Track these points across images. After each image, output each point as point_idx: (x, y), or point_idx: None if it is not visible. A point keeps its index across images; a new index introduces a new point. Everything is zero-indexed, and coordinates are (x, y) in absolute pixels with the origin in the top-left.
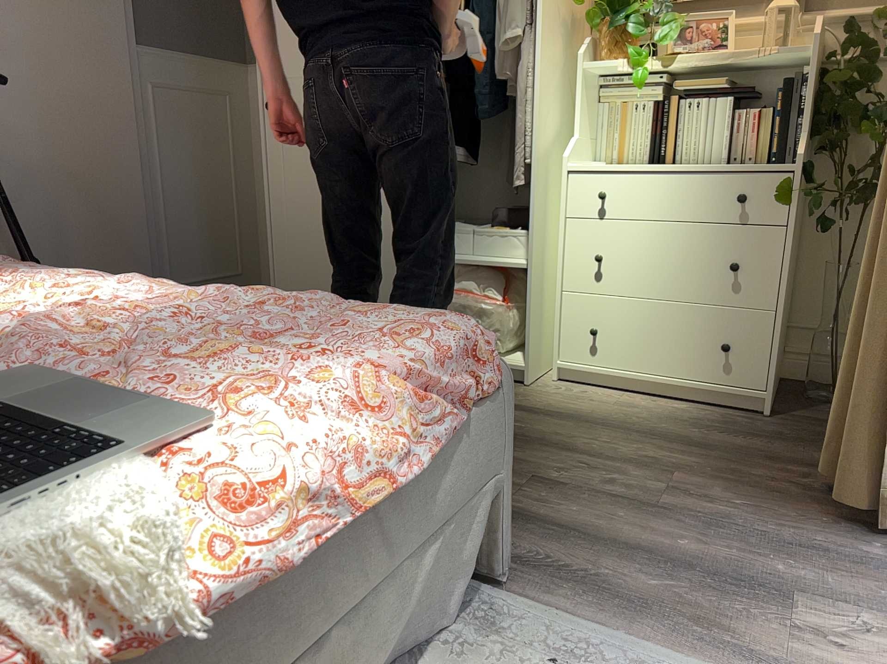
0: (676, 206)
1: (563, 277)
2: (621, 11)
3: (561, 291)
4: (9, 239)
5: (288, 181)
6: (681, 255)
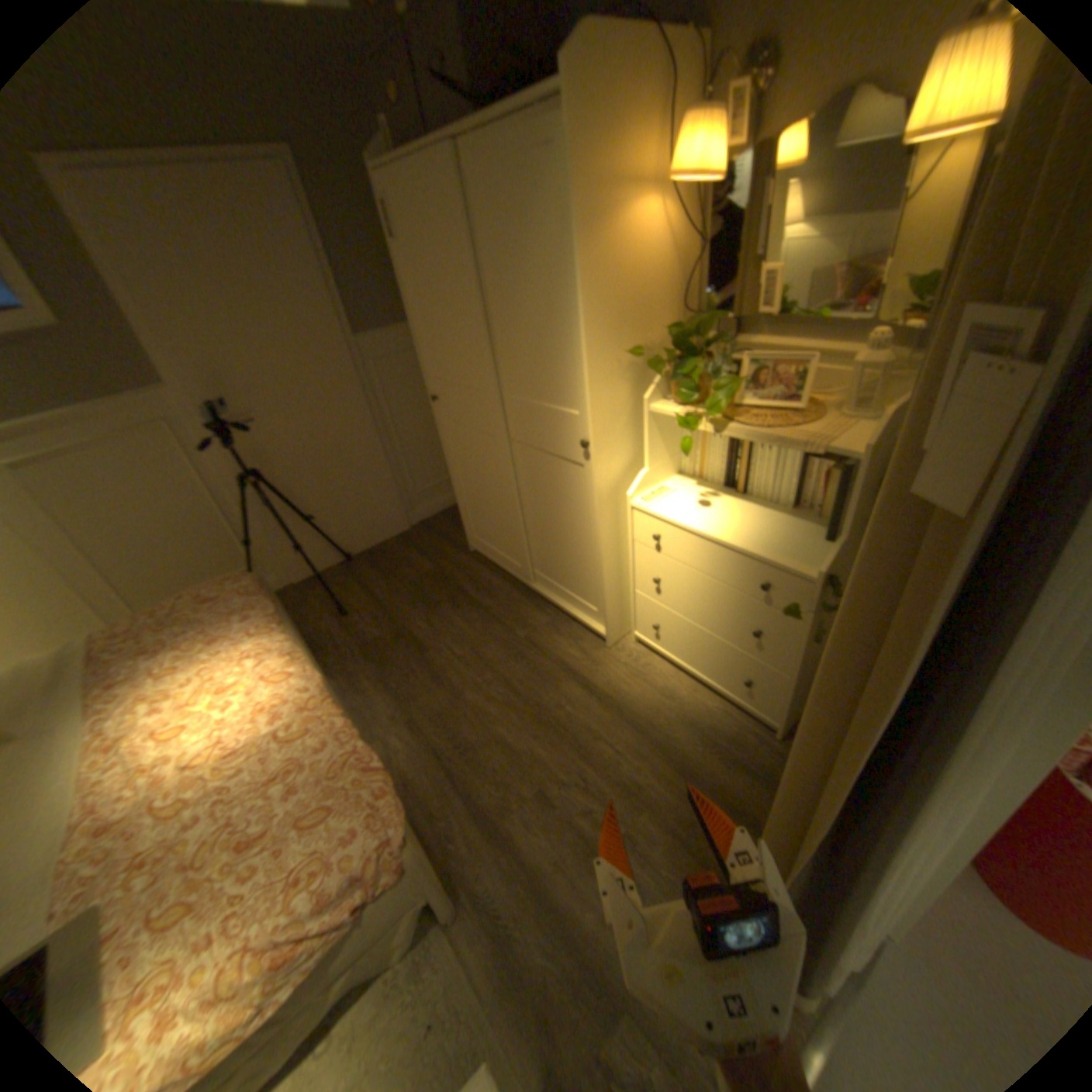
0: (714, 567)
1: (635, 579)
2: (687, 357)
3: (634, 590)
4: (297, 503)
5: (458, 454)
6: (718, 604)
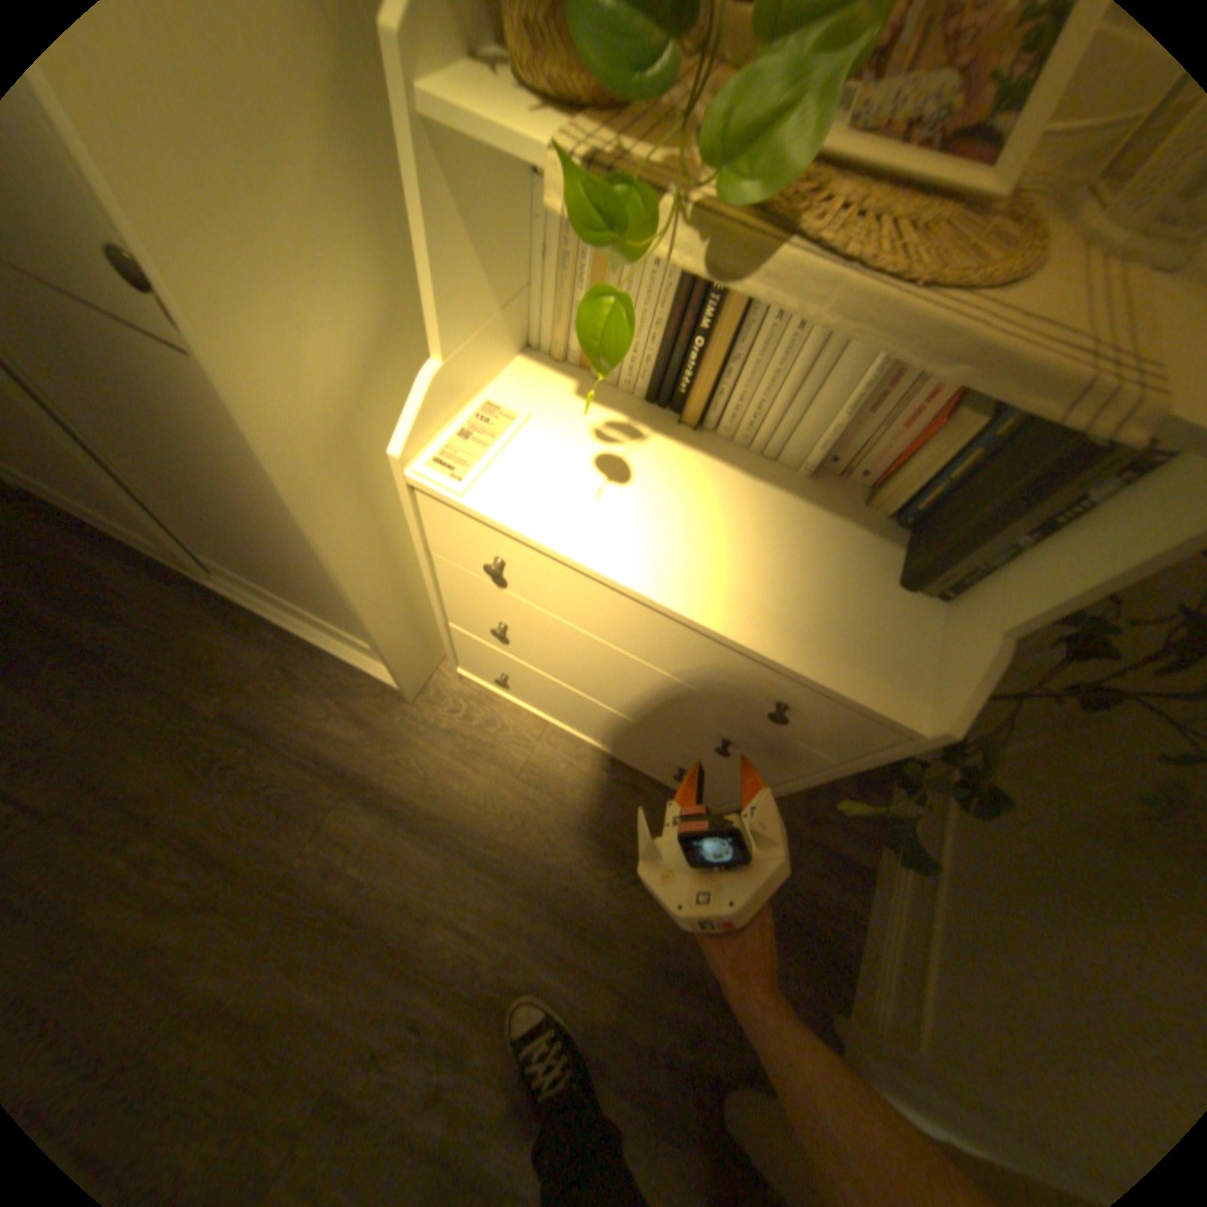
0: (646, 646)
1: (445, 608)
2: None
3: (445, 623)
4: None
5: None
6: (641, 690)
